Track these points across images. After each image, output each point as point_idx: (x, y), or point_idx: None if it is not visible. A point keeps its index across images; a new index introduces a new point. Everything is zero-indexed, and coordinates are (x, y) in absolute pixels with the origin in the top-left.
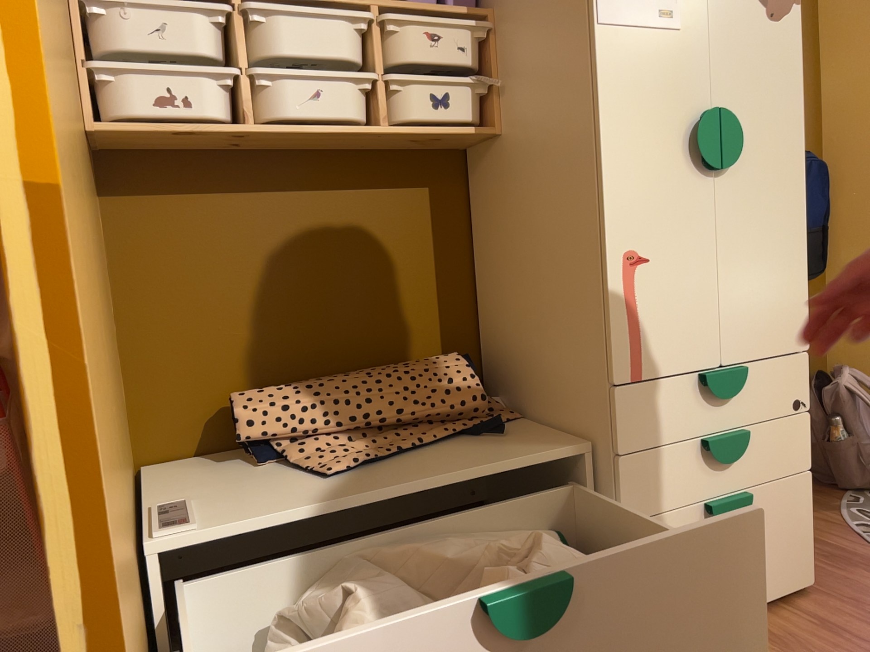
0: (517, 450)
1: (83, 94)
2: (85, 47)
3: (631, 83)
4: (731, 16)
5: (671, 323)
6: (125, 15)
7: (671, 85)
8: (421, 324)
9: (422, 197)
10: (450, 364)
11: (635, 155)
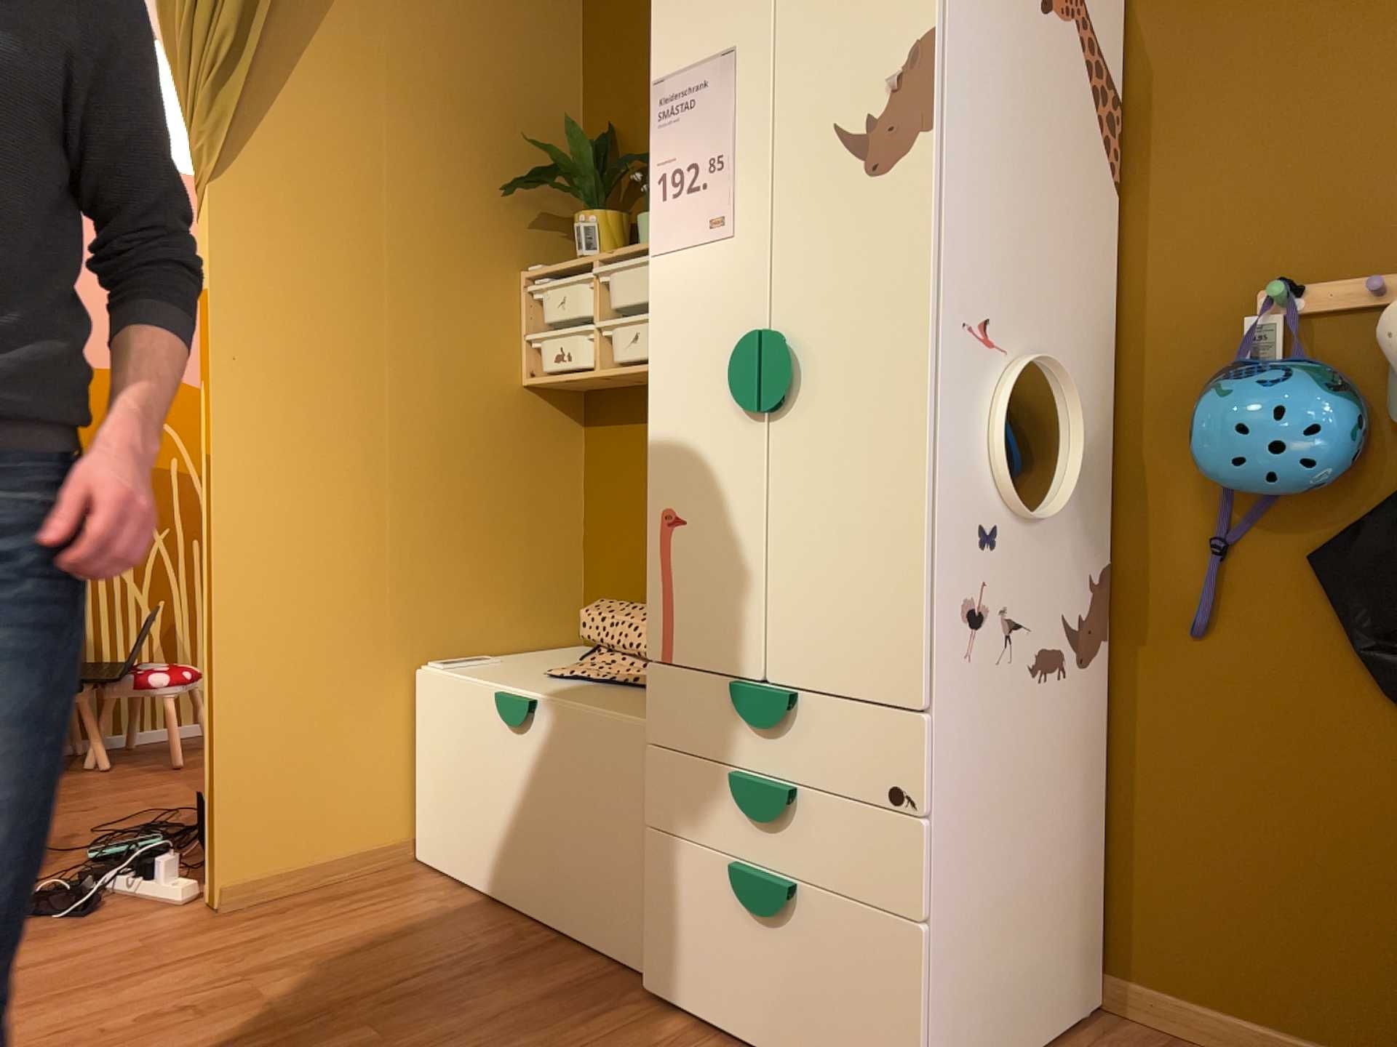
0: (631, 708)
1: (520, 357)
2: (536, 321)
3: (678, 313)
4: (805, 194)
5: (704, 604)
6: (542, 295)
7: (719, 306)
8: None
9: None
10: None
11: (677, 396)
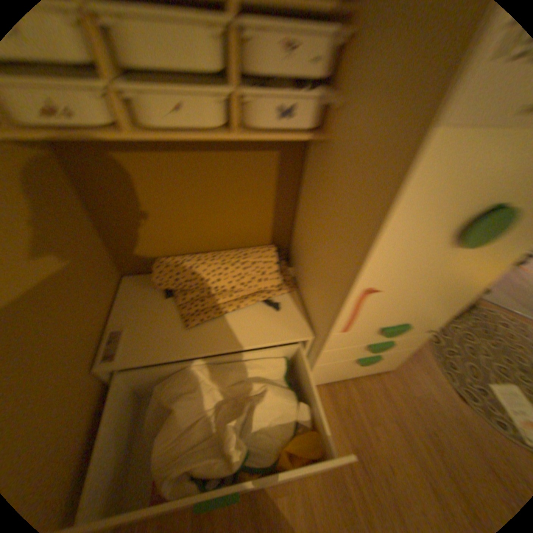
0: (277, 330)
1: None
2: None
3: (438, 183)
4: None
5: (377, 313)
6: None
7: (478, 183)
8: (261, 227)
9: (272, 158)
10: (267, 259)
11: (406, 237)
